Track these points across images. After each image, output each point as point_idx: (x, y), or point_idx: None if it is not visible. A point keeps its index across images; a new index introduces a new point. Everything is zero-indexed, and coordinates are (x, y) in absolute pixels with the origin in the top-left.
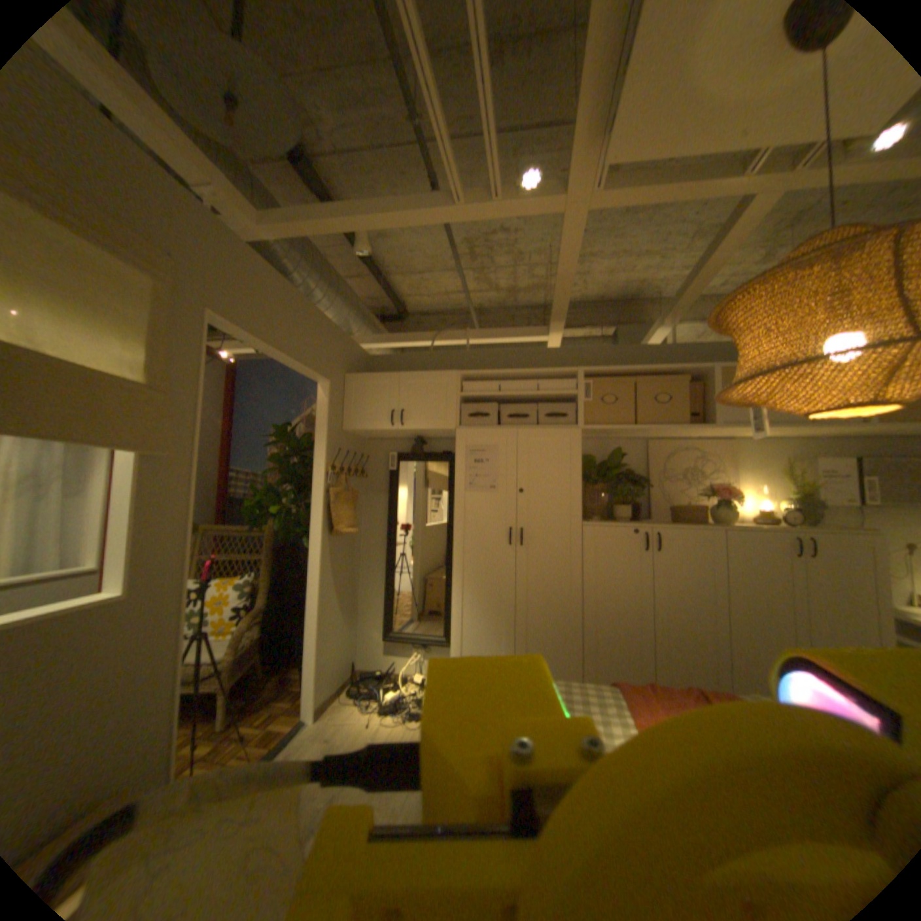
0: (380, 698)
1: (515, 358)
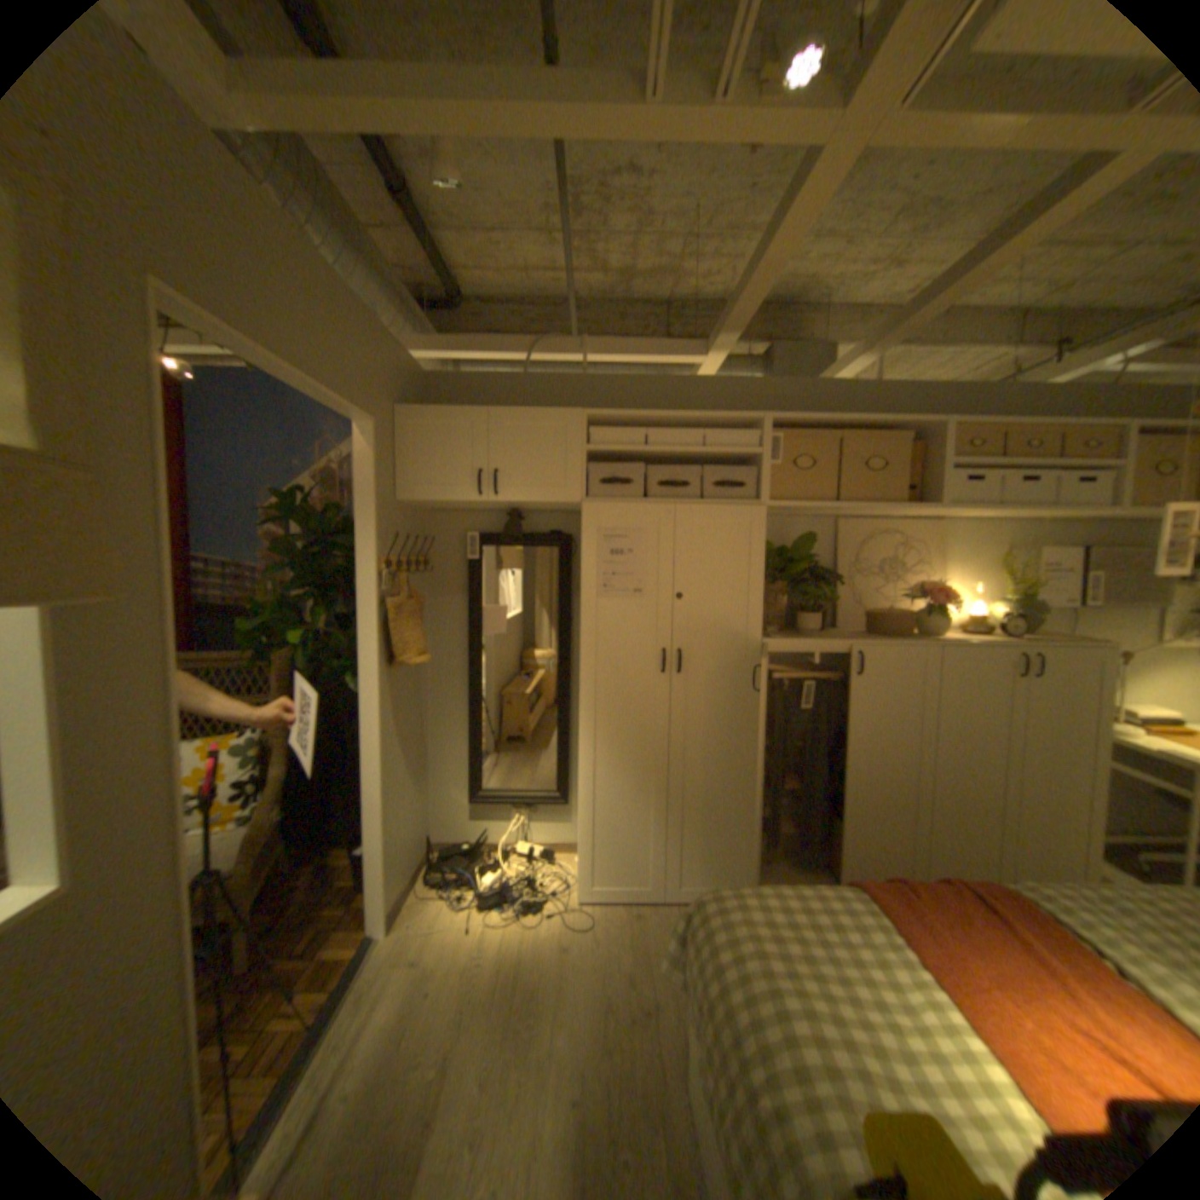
0: (476, 888)
1: (658, 393)
